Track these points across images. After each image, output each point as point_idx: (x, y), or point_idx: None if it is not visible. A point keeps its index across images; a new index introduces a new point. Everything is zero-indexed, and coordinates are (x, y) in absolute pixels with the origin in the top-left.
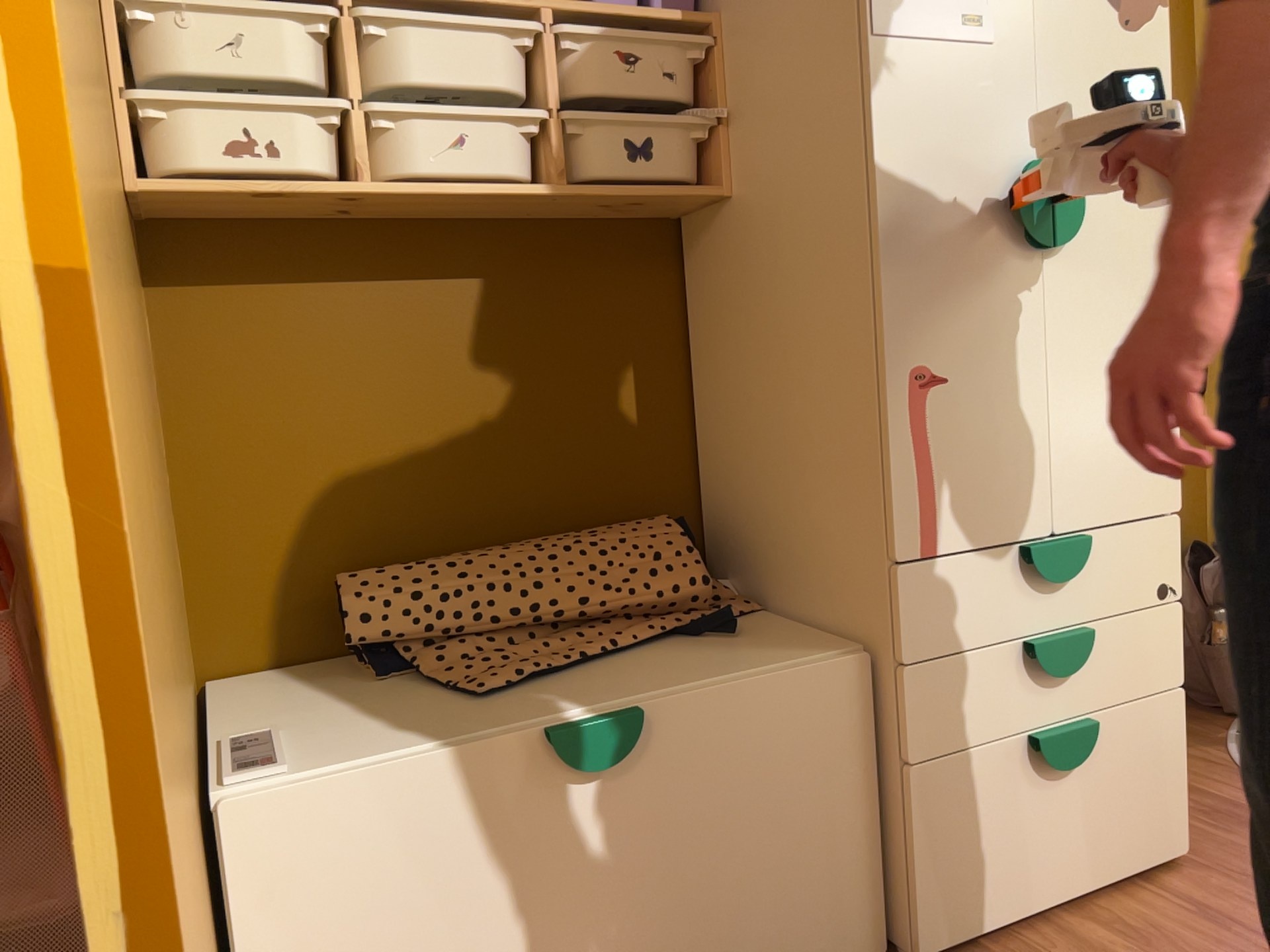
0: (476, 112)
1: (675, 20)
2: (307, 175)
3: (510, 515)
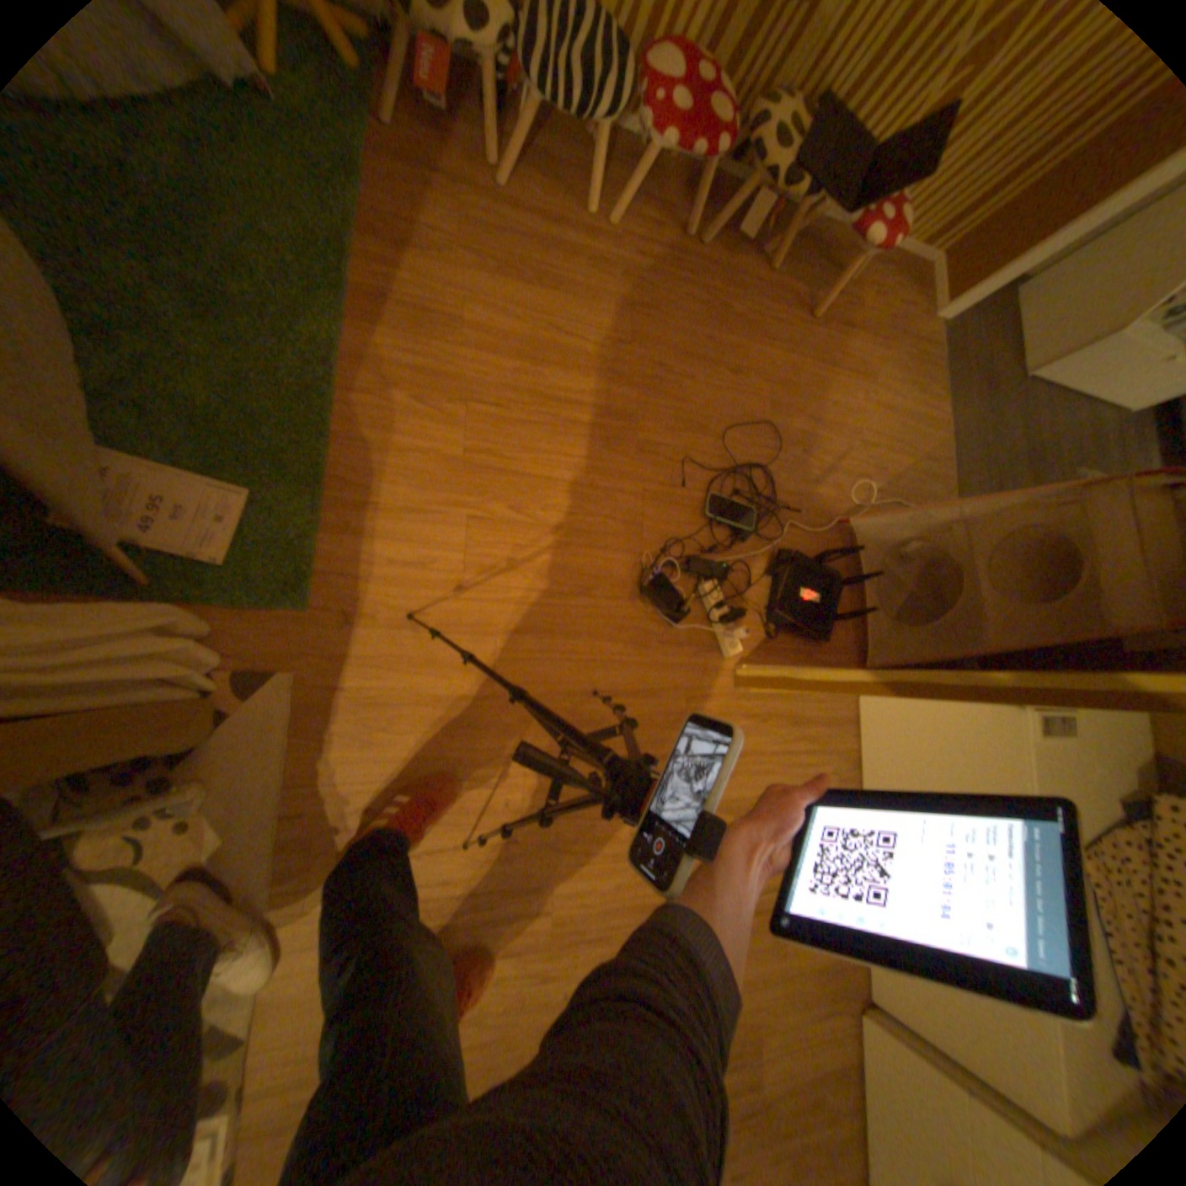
0: None
1: None
2: None
3: None
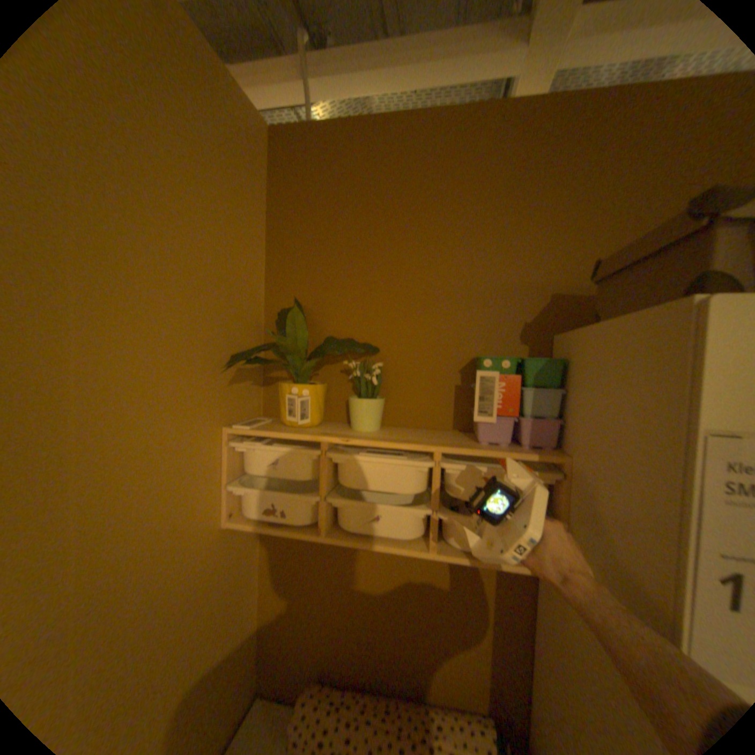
0: (384, 509)
1: (532, 461)
2: (299, 523)
3: (404, 674)
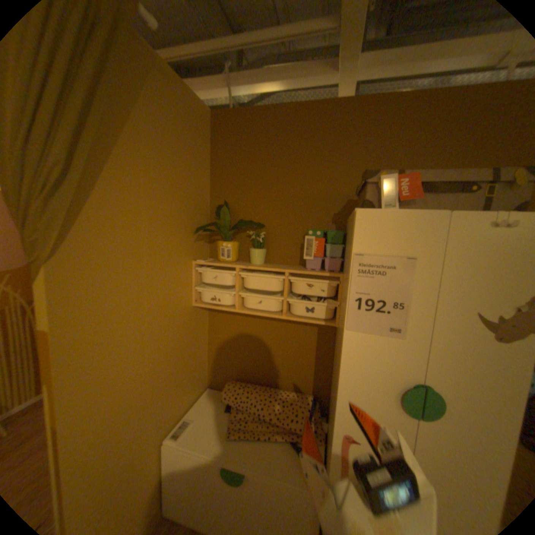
0: (263, 297)
1: (326, 276)
2: (226, 304)
3: (274, 378)
